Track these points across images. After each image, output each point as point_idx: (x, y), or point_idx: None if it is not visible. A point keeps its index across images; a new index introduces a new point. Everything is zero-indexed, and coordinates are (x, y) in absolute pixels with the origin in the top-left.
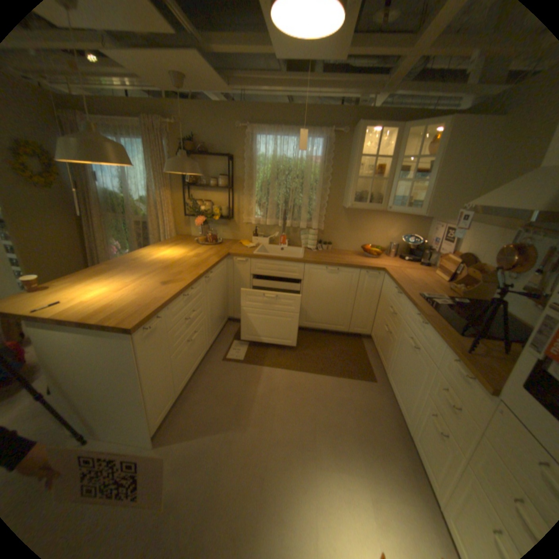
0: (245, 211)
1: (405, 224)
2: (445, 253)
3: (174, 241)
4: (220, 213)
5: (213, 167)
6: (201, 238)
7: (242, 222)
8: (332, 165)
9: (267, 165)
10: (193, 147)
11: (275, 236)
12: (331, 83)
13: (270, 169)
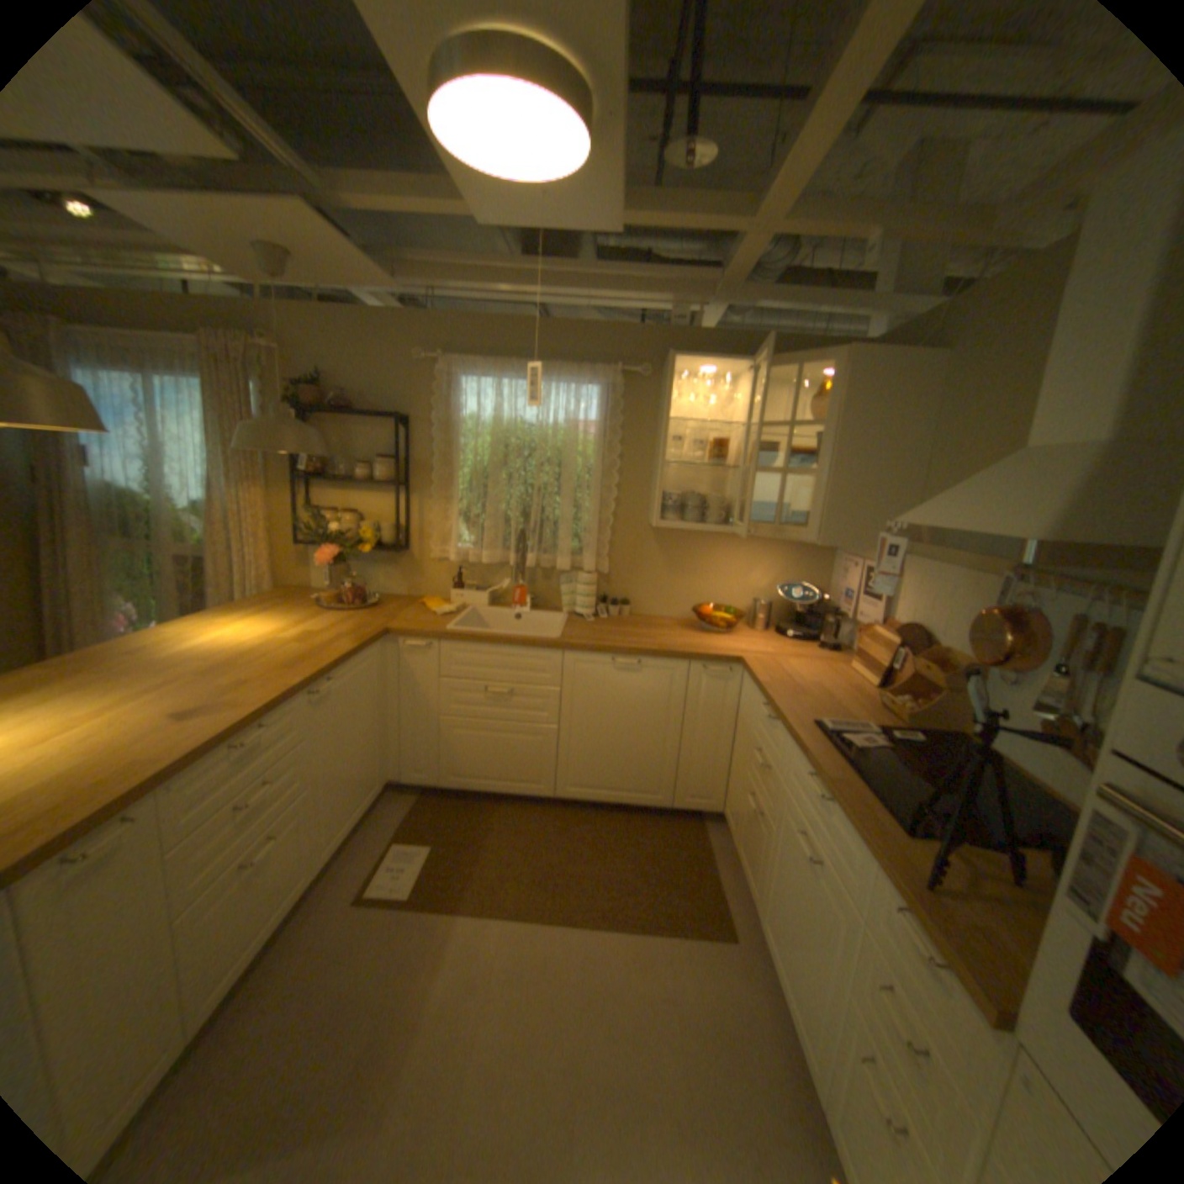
0: (436, 533)
1: (782, 560)
2: (868, 623)
3: (264, 601)
4: (378, 538)
5: (366, 438)
6: (328, 595)
7: (430, 557)
8: (623, 438)
9: (485, 437)
10: (321, 397)
11: (503, 588)
12: (611, 280)
13: (490, 444)
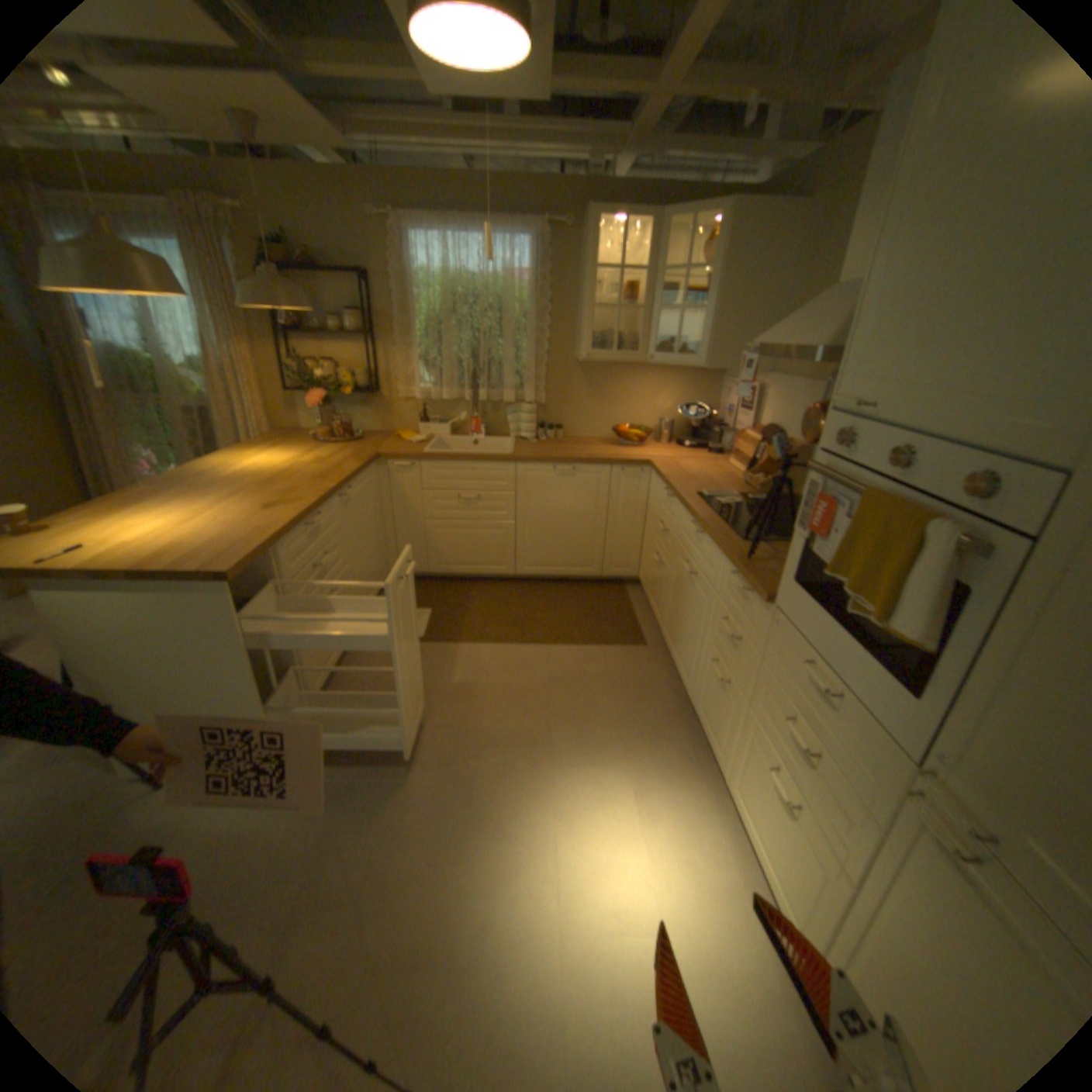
0: (399, 376)
1: (681, 386)
2: (741, 430)
3: (268, 440)
4: (352, 383)
5: (329, 292)
6: (321, 431)
7: (396, 397)
8: (550, 285)
9: (433, 288)
10: (285, 255)
11: (459, 420)
12: (534, 133)
13: (438, 294)
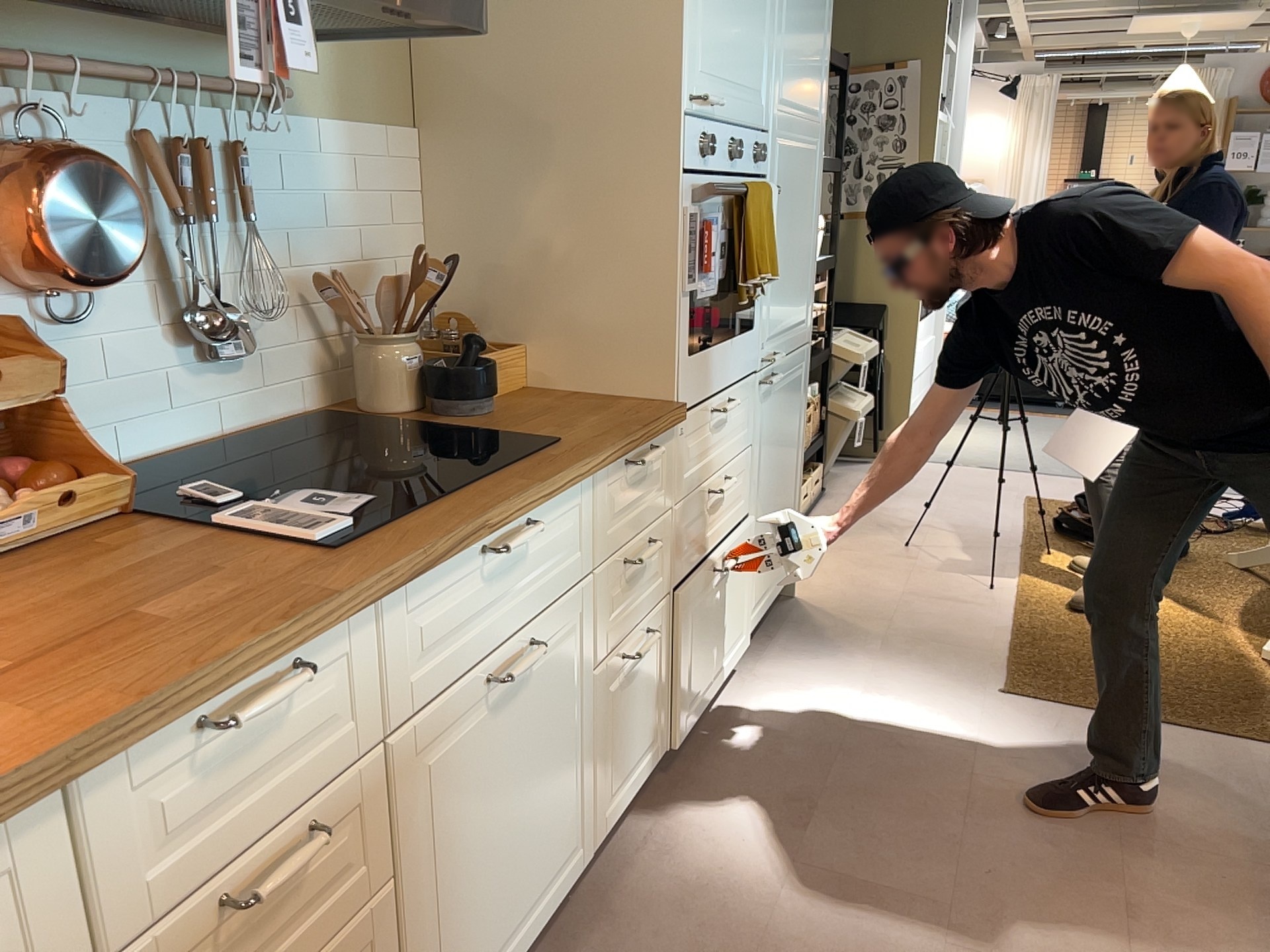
0: None
1: None
2: None
3: None
4: None
5: None
6: None
7: None
8: None
9: None
10: None
11: None
12: None
13: None
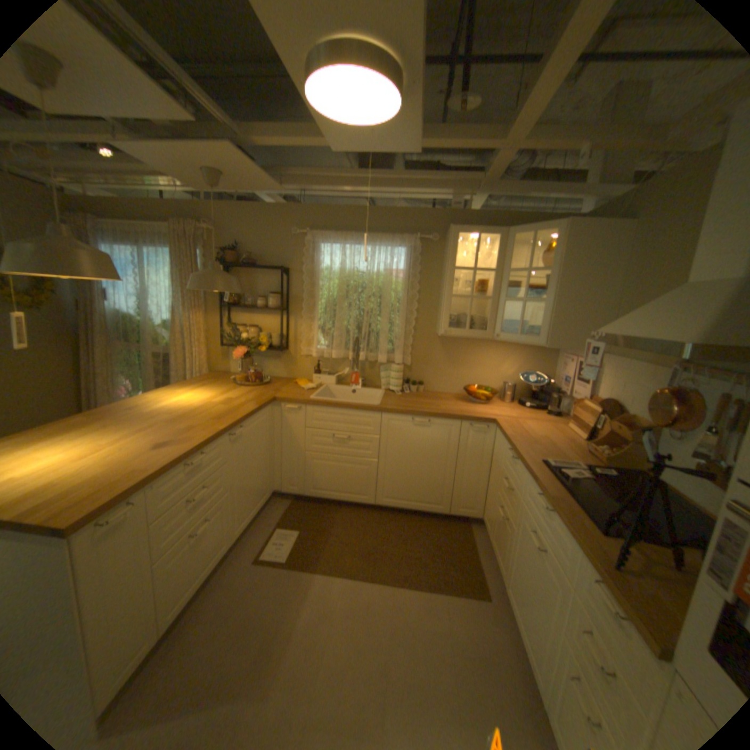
0: (304, 339)
1: (523, 357)
2: (580, 398)
3: (203, 380)
4: (270, 342)
5: (263, 282)
6: (240, 377)
7: (300, 354)
8: (420, 280)
9: (334, 280)
10: (237, 258)
11: (344, 373)
12: (413, 181)
13: (337, 284)
